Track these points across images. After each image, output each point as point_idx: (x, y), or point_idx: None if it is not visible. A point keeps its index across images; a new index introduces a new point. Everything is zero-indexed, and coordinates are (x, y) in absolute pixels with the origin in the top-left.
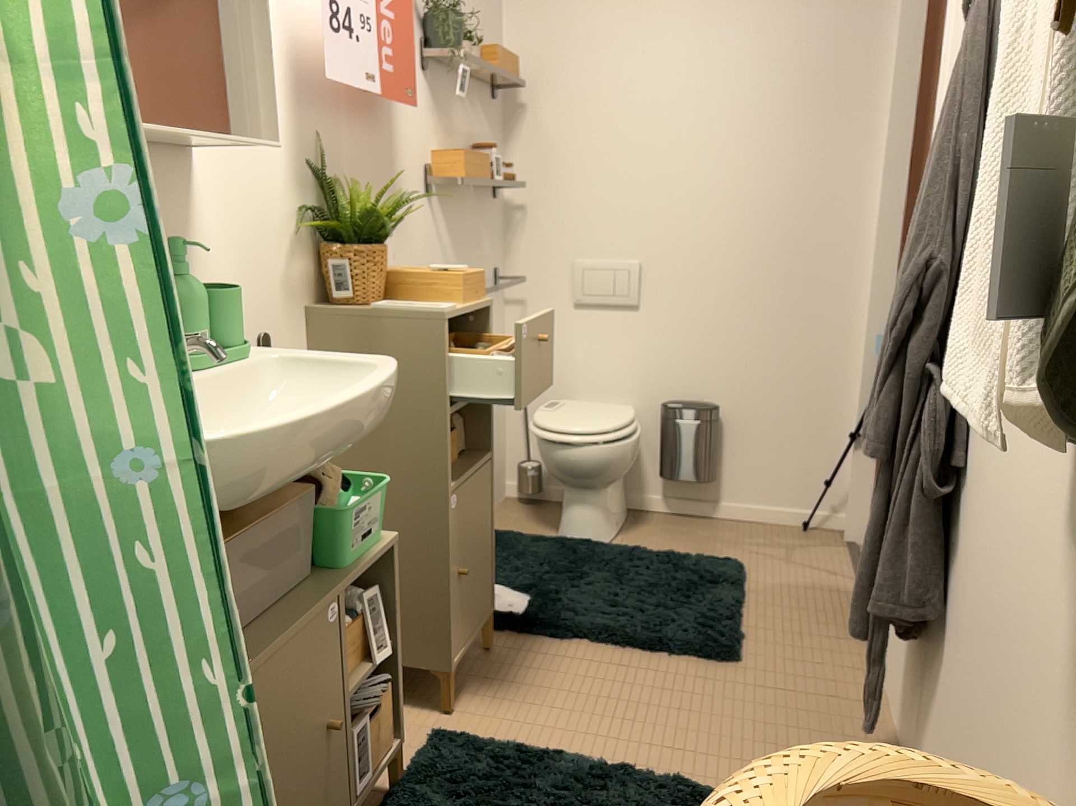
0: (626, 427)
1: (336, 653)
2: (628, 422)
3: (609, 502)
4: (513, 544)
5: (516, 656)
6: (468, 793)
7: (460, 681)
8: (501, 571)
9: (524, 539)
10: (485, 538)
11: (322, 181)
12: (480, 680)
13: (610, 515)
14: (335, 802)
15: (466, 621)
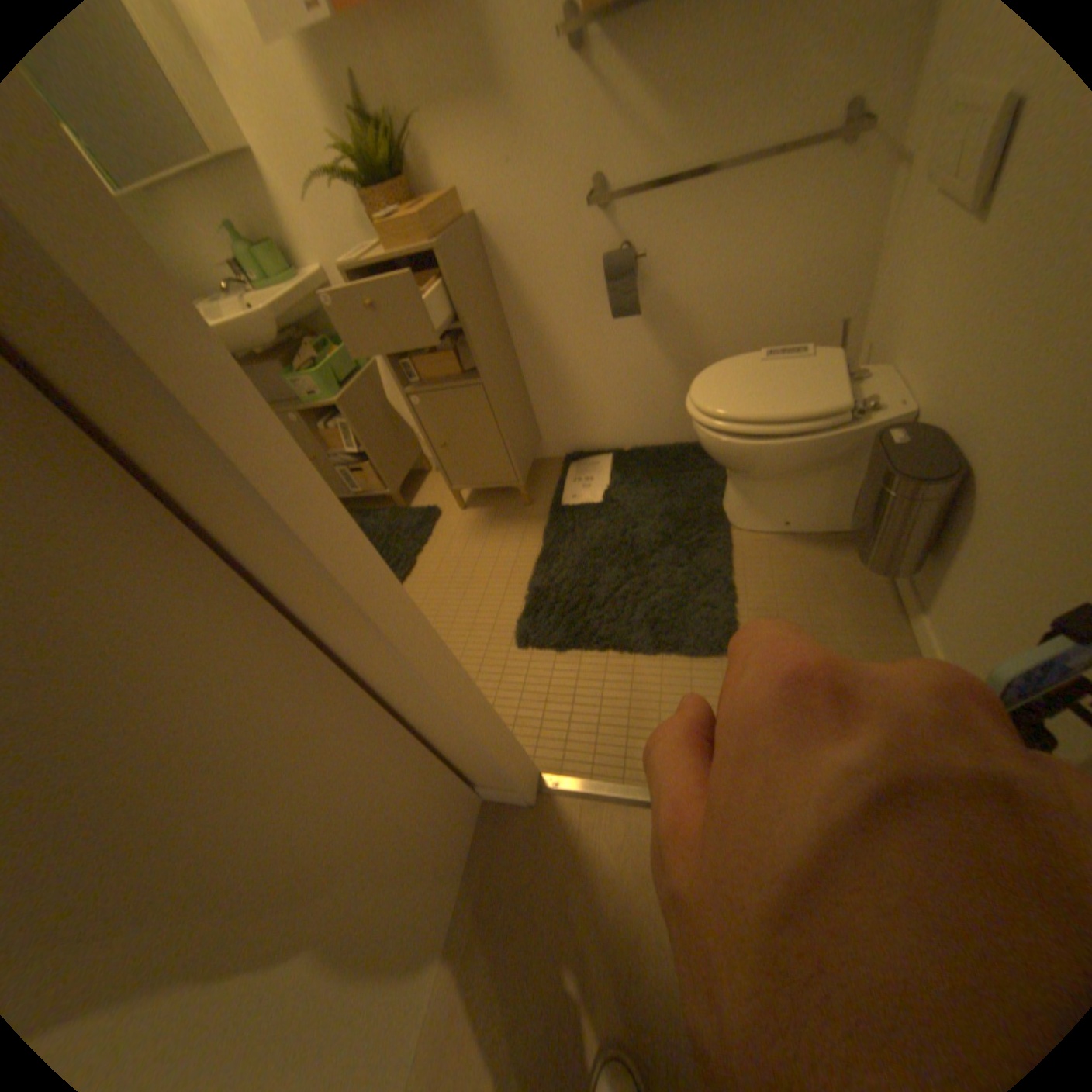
0: (742, 421)
1: (305, 432)
2: (759, 415)
3: (763, 492)
4: (687, 465)
5: (521, 517)
6: (387, 529)
7: (493, 502)
8: (631, 474)
9: (705, 468)
10: (485, 435)
11: (368, 116)
12: (494, 509)
13: (763, 504)
14: (333, 483)
15: (464, 471)
